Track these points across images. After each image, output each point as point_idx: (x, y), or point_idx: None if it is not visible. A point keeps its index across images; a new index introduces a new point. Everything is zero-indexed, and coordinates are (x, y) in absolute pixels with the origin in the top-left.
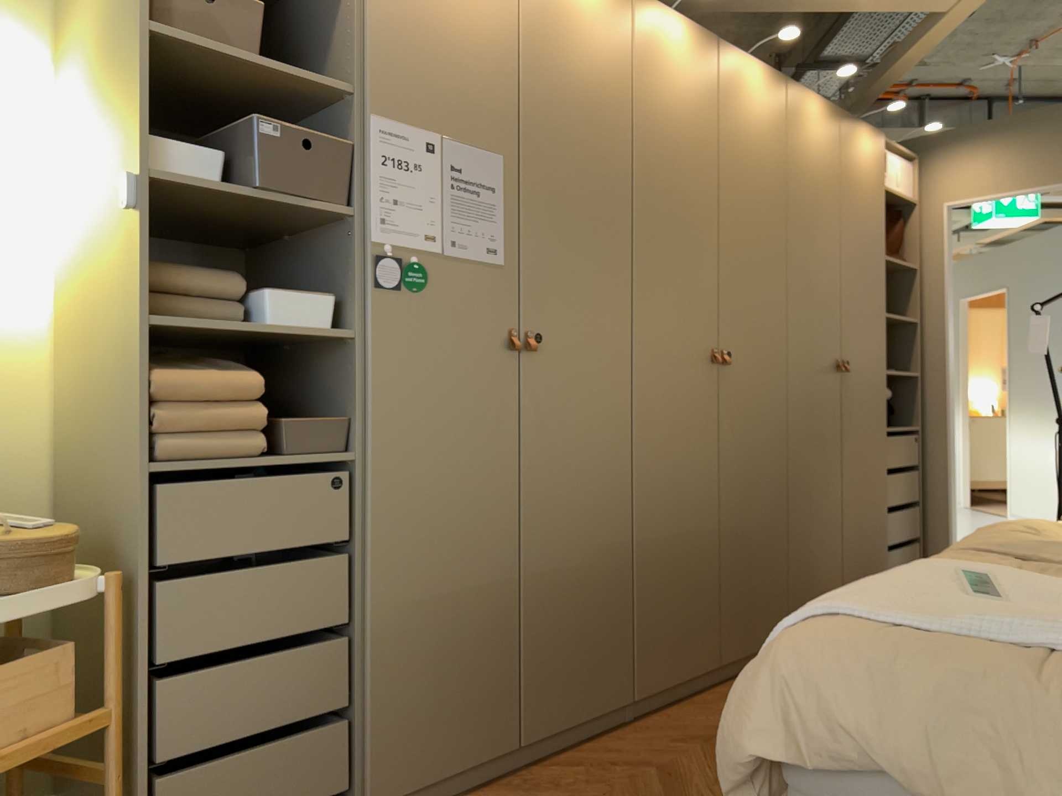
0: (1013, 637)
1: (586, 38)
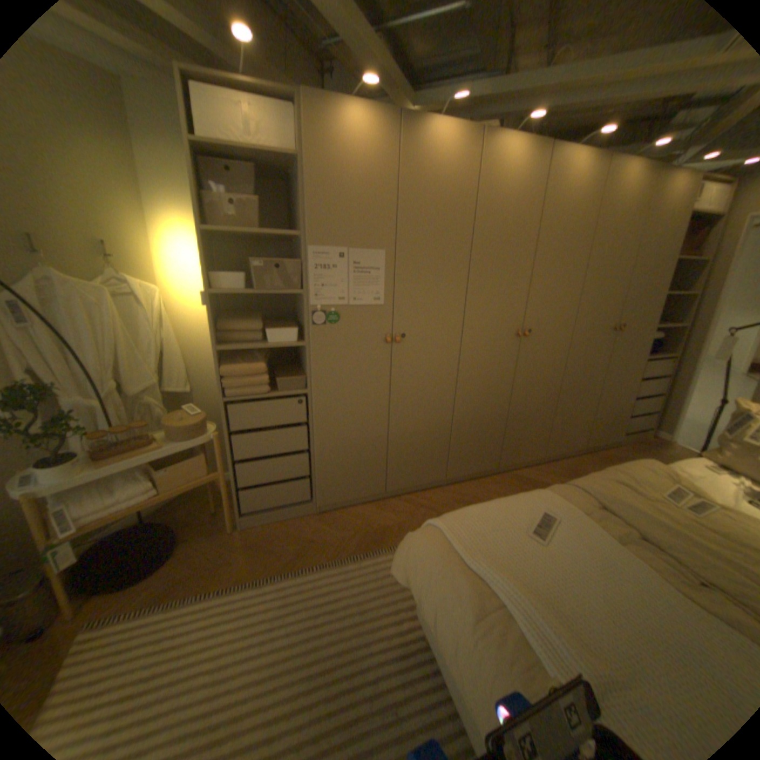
0: (500, 582)
1: (443, 171)
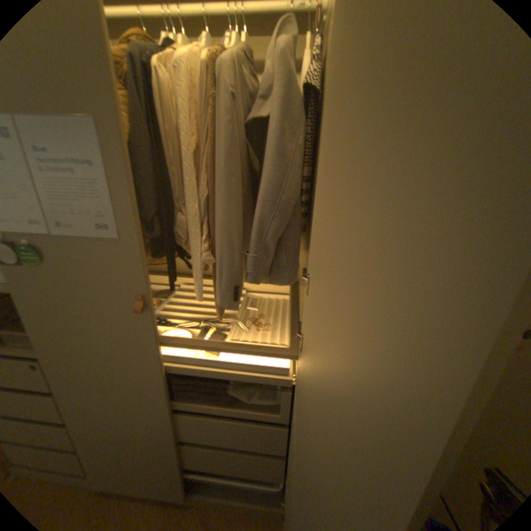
0: None
1: None
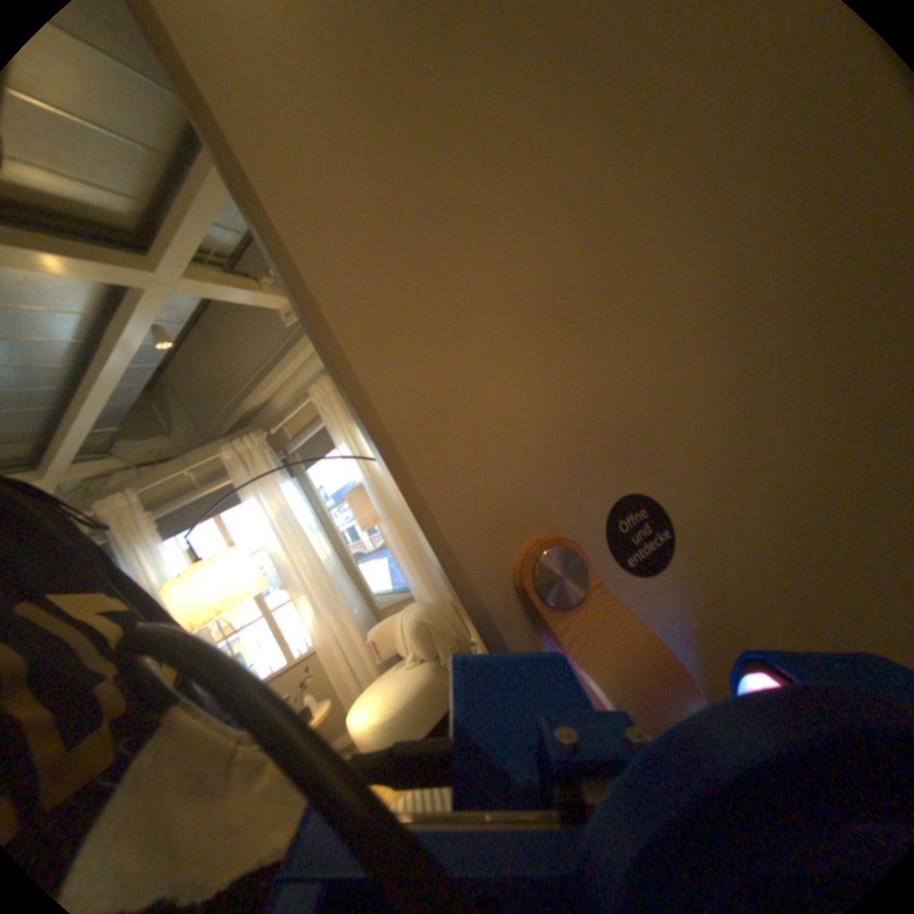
0: None
1: None
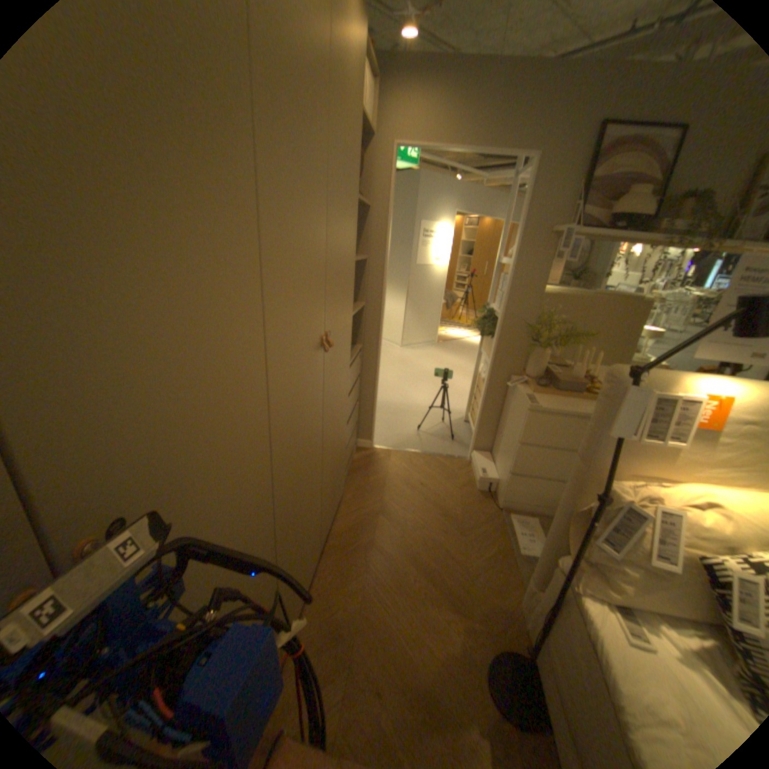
0: None
1: None
